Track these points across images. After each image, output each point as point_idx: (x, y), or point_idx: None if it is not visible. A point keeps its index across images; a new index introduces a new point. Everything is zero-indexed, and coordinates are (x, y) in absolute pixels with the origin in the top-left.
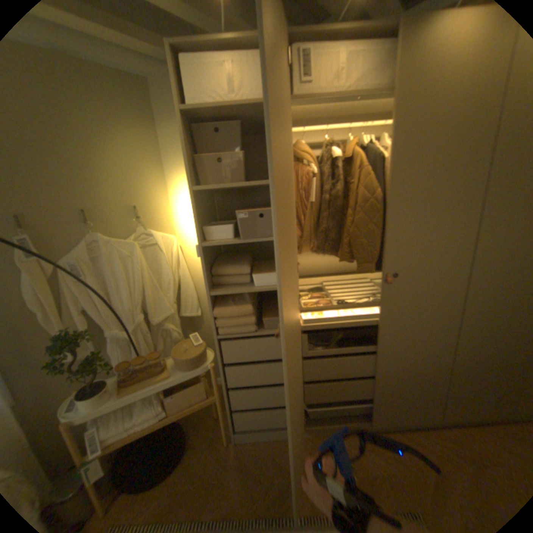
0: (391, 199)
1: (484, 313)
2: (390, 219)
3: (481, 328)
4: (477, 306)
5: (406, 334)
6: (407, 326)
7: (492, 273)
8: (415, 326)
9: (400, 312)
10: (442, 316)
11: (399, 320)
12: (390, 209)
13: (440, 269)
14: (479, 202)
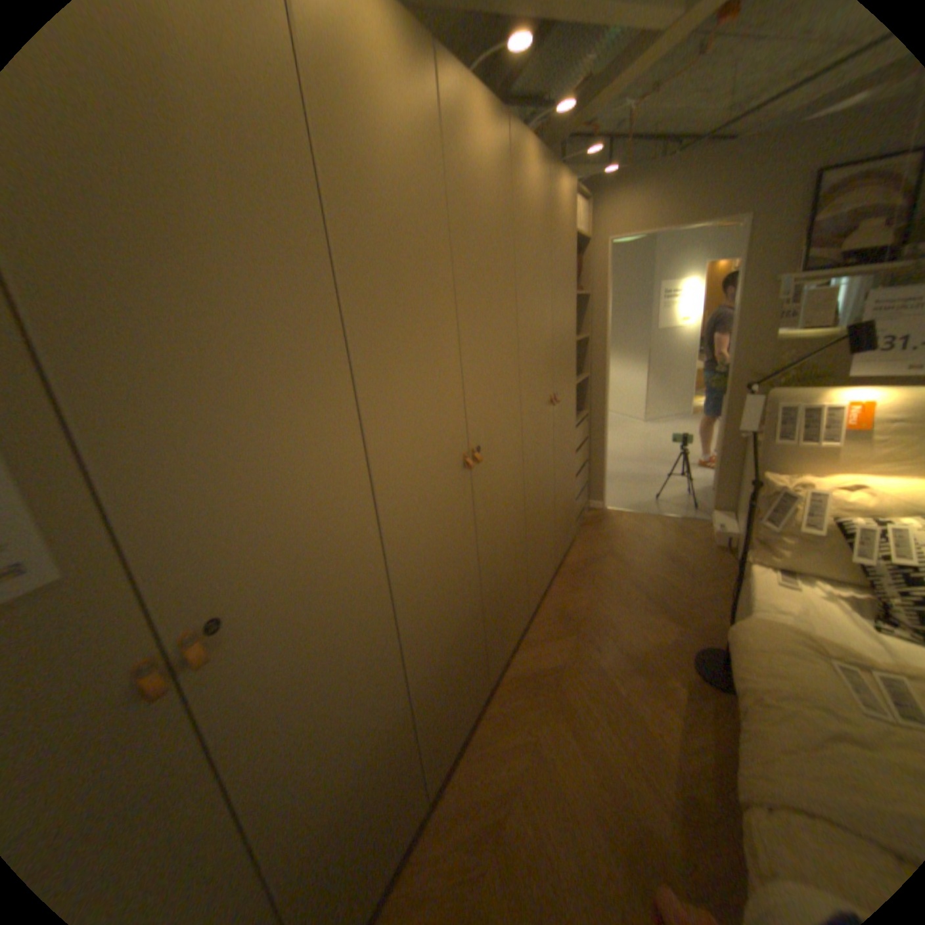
0: (78, 391)
1: (419, 581)
2: (108, 464)
3: (423, 608)
4: (408, 577)
5: (309, 733)
6: (304, 717)
7: (409, 508)
8: (322, 699)
9: (273, 702)
10: (363, 637)
11: (279, 720)
12: (94, 429)
13: (324, 545)
14: (344, 375)
